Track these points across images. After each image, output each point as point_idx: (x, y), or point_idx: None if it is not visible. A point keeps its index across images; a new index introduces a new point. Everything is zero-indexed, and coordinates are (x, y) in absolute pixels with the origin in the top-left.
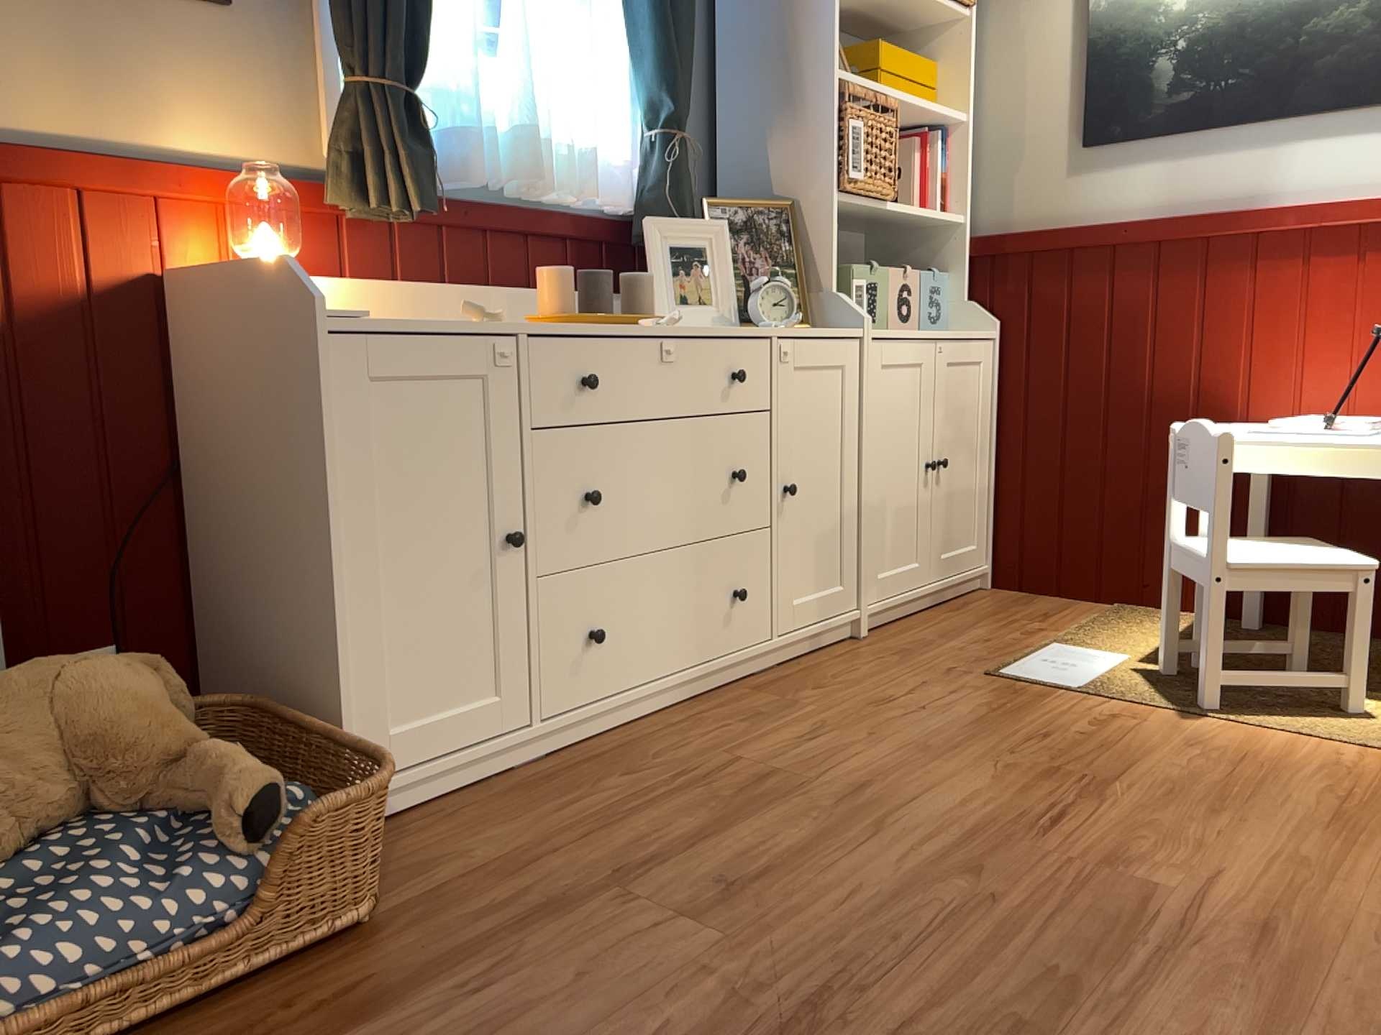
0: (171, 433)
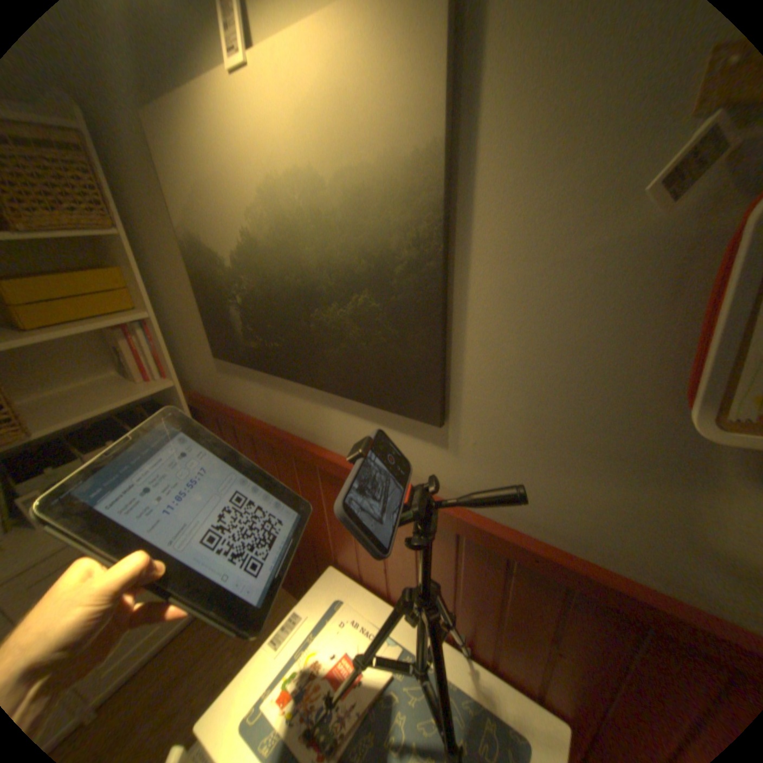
0: None
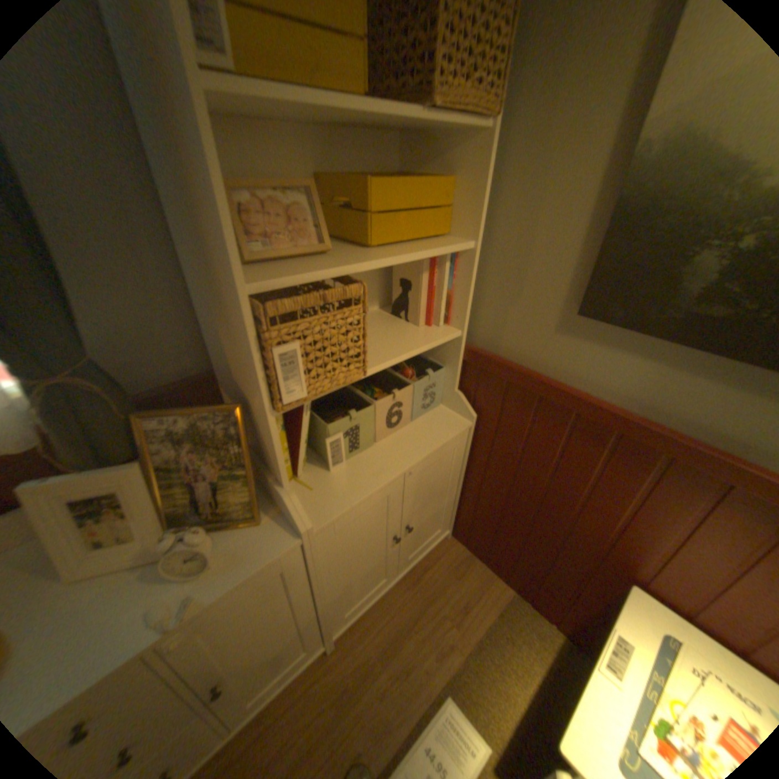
0: None
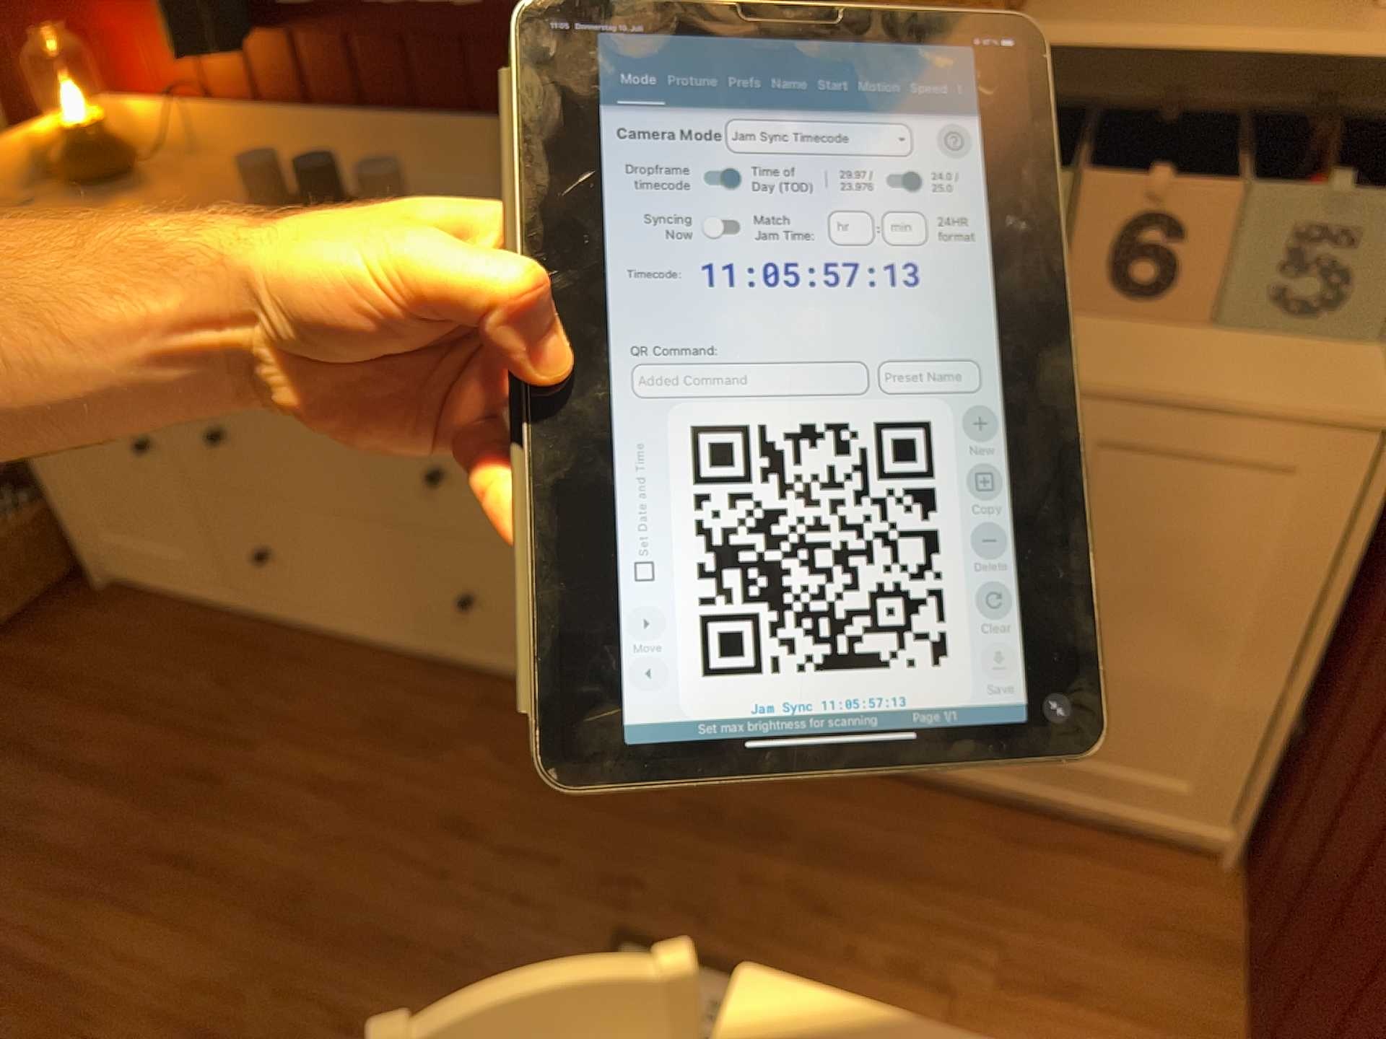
0: None
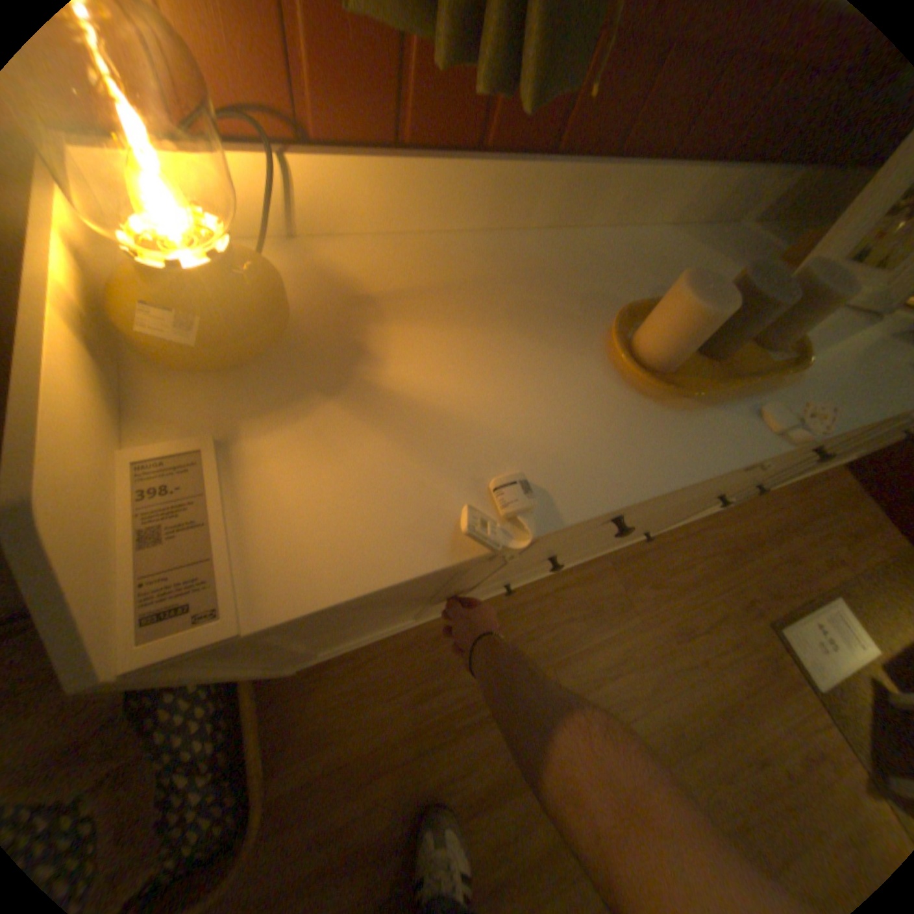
0: None
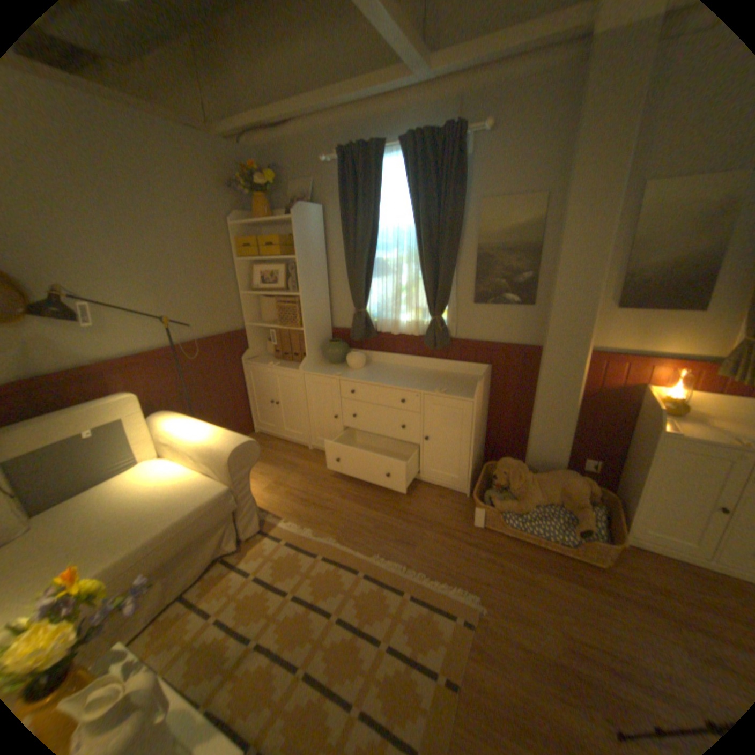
0: (635, 422)
